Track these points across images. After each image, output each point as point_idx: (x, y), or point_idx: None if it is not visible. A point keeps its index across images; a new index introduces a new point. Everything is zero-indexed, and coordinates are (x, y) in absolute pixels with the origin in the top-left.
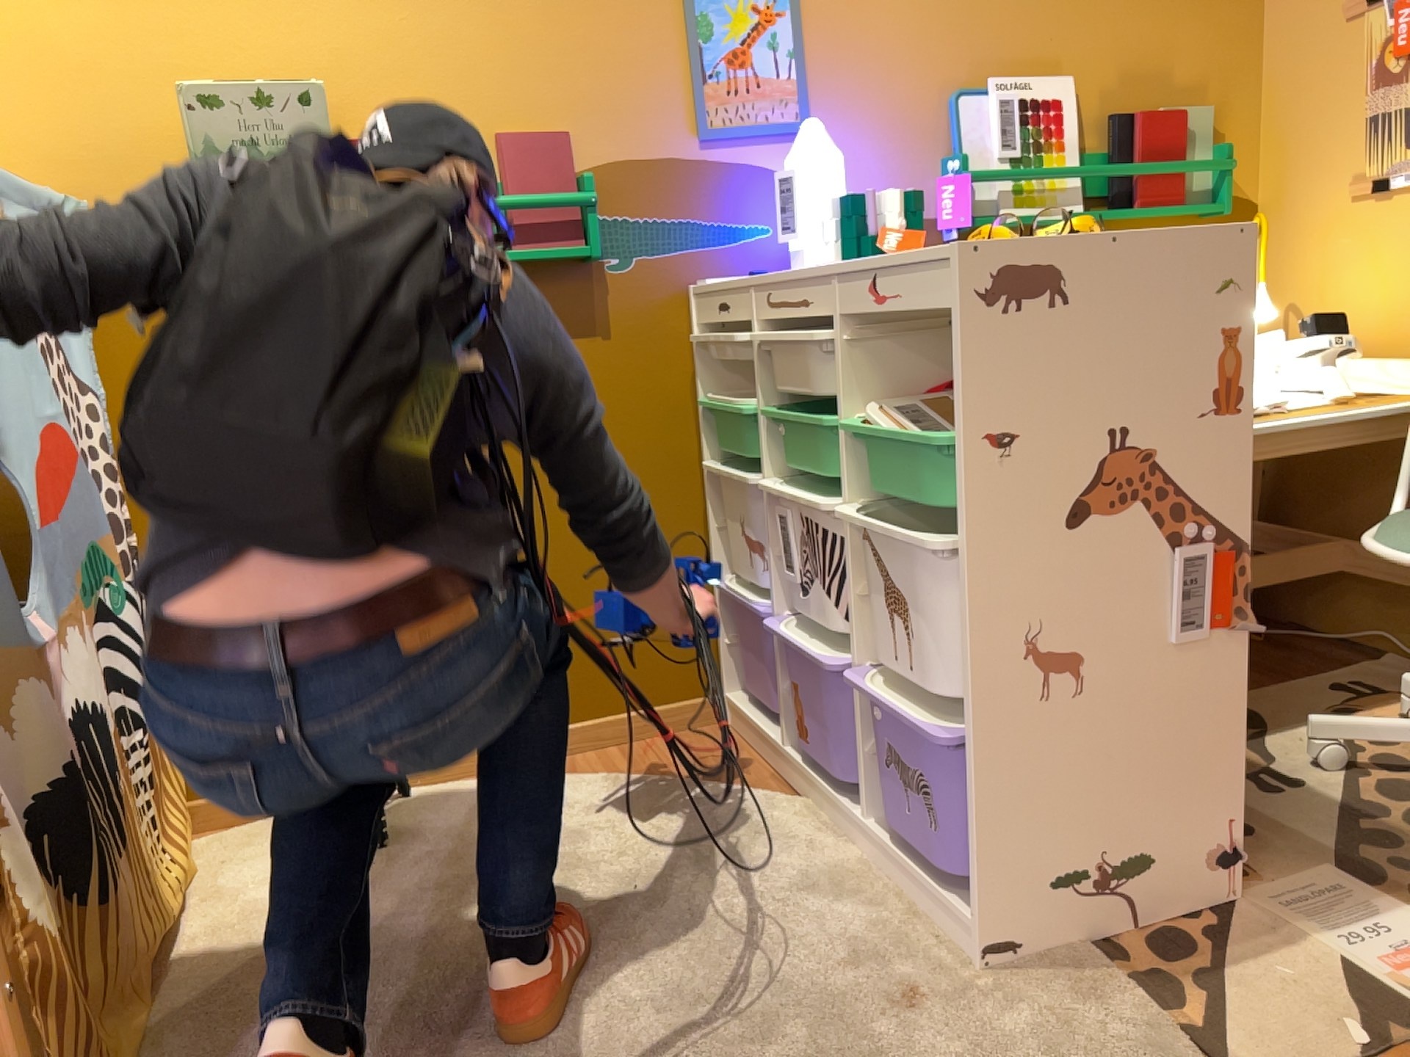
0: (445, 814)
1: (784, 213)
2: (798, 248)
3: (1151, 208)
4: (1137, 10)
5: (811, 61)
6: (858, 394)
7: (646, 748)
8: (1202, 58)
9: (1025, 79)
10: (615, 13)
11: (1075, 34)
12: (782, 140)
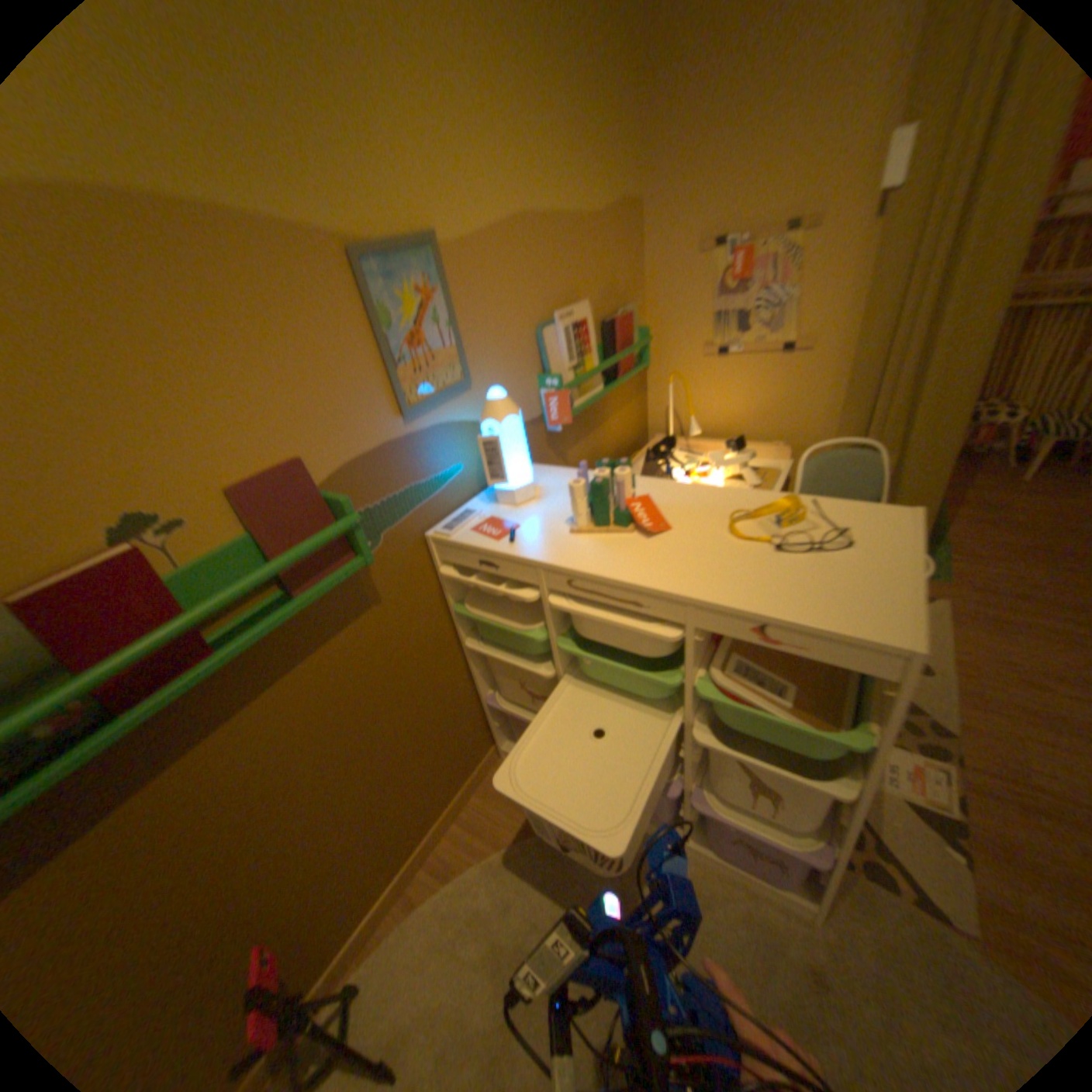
0: (410, 993)
1: (493, 464)
2: (505, 484)
3: (626, 372)
4: (604, 243)
5: (461, 322)
6: (698, 658)
7: (477, 812)
8: (628, 270)
9: (569, 305)
10: (301, 313)
11: (583, 266)
12: (457, 393)
